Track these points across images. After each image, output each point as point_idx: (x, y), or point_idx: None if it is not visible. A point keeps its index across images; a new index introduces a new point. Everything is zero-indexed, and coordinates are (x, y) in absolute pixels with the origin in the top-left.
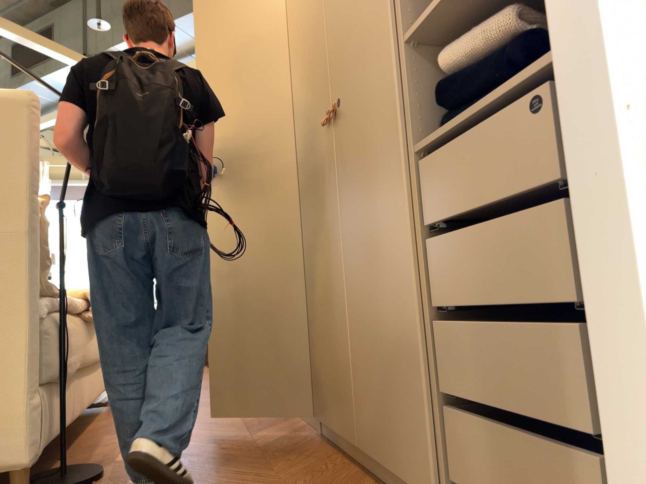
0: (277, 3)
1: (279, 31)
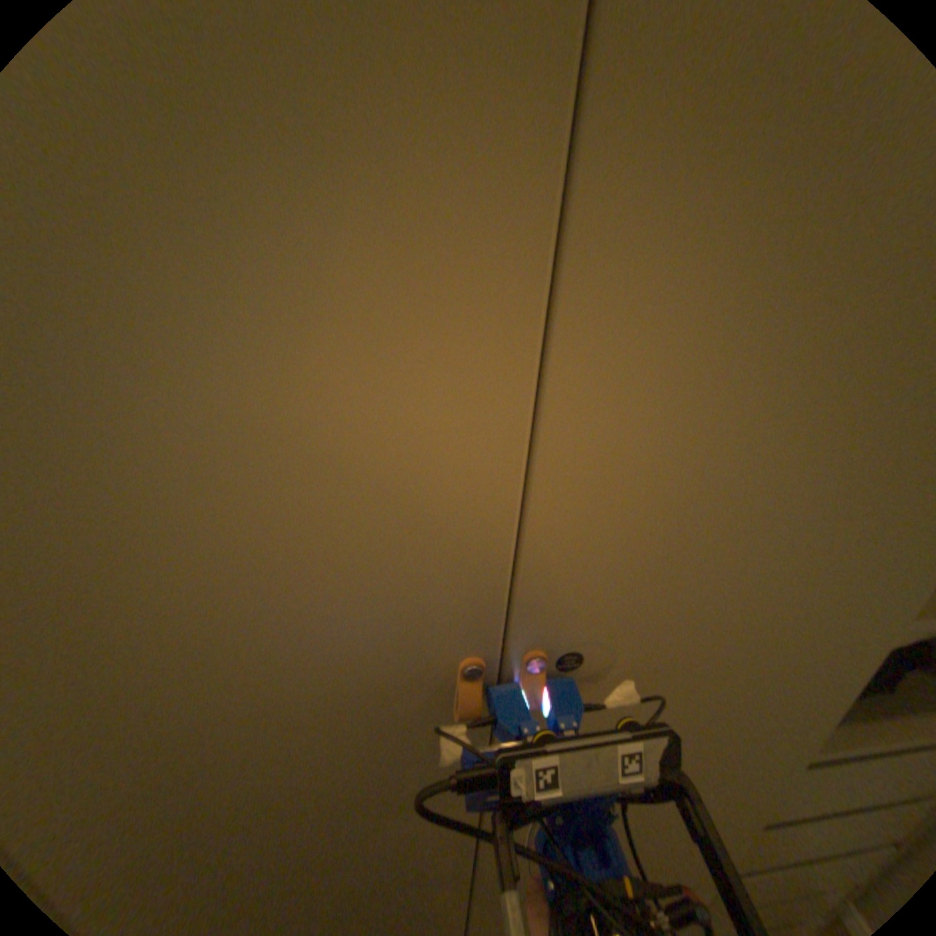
0: None
1: None
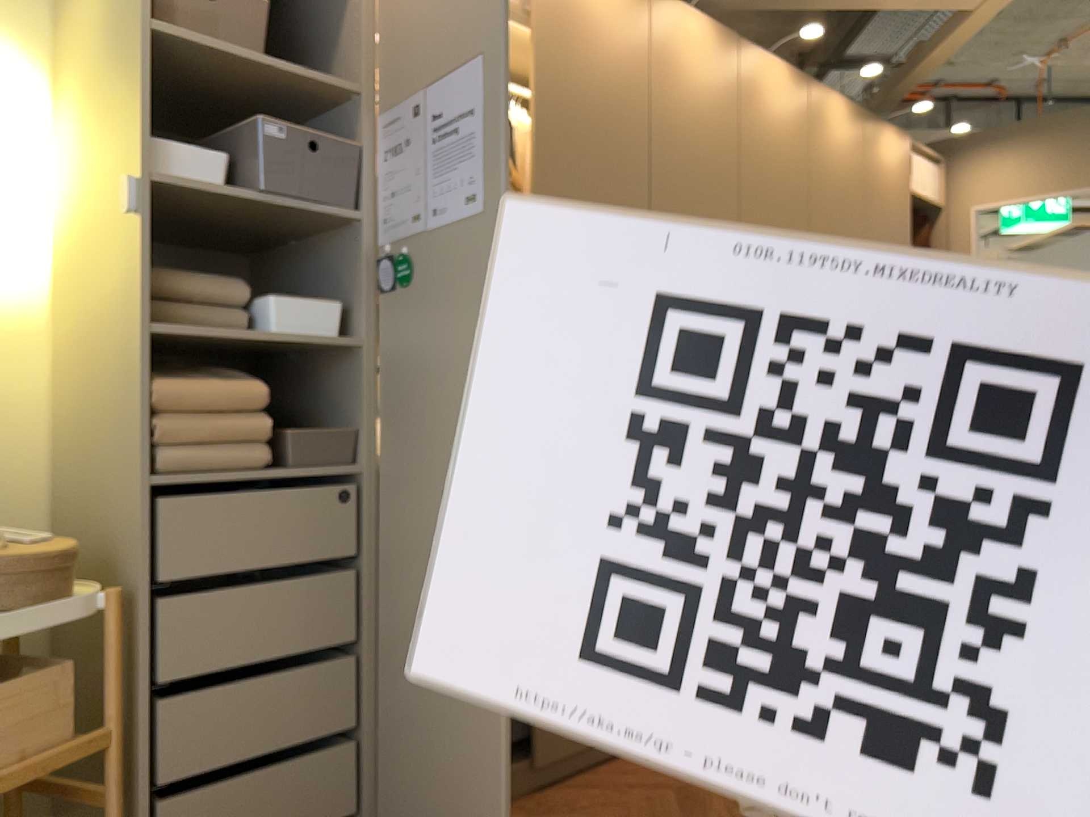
0: (780, 133)
1: (780, 173)
